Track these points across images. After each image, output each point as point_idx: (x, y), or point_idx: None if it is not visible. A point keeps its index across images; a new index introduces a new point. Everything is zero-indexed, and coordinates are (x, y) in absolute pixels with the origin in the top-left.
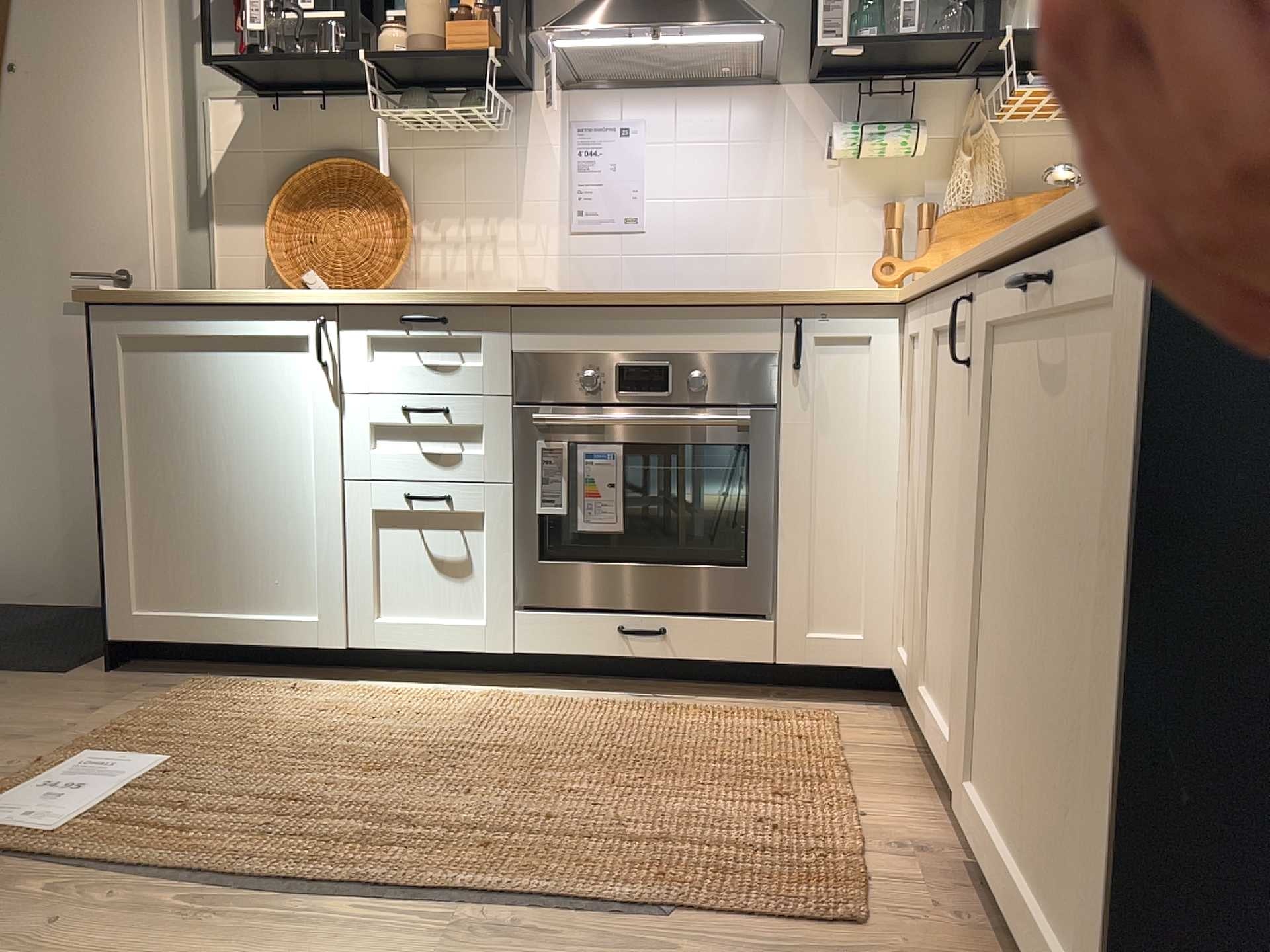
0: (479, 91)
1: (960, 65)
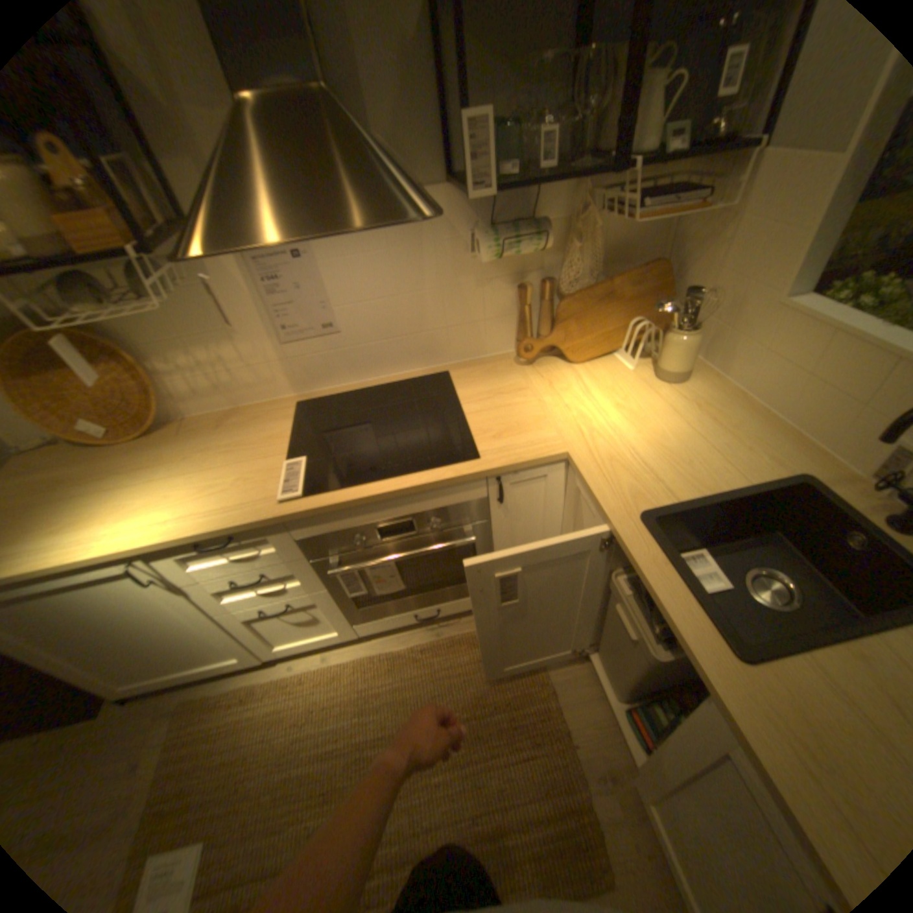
0: (140, 260)
1: (581, 159)
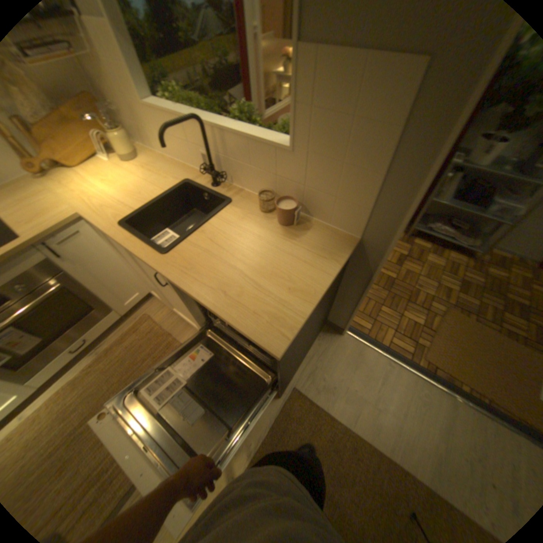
0: None
1: None
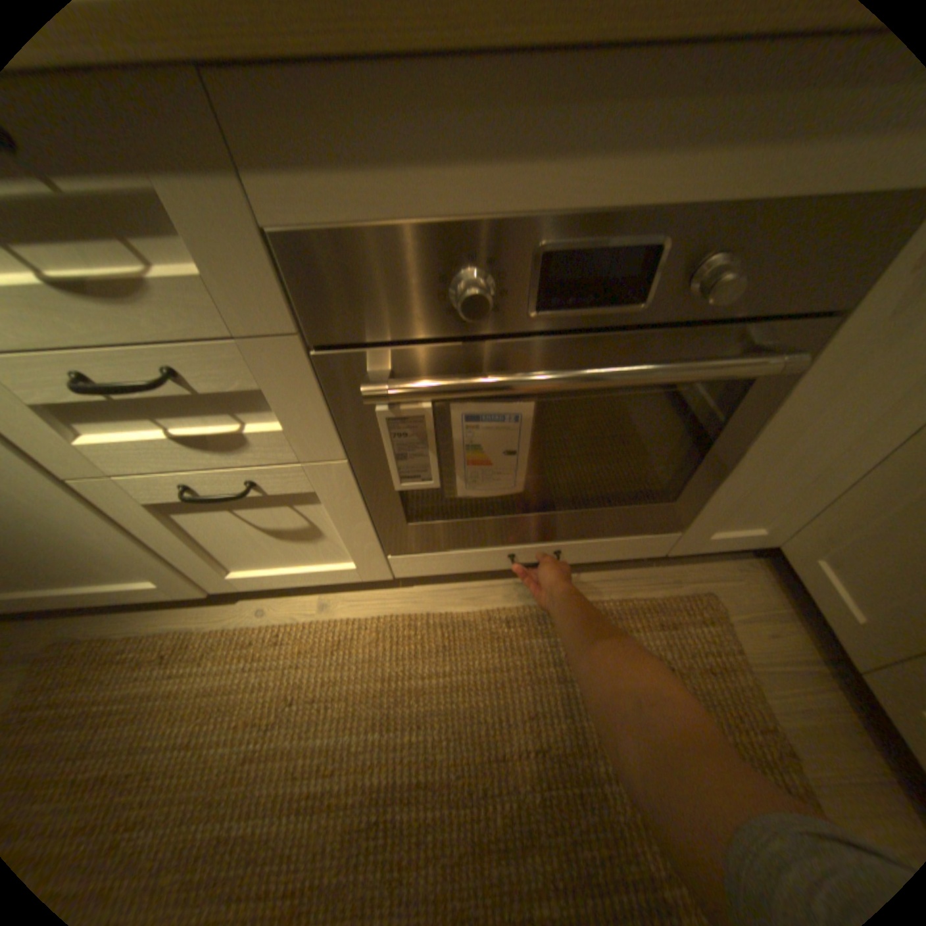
0: None
1: None
